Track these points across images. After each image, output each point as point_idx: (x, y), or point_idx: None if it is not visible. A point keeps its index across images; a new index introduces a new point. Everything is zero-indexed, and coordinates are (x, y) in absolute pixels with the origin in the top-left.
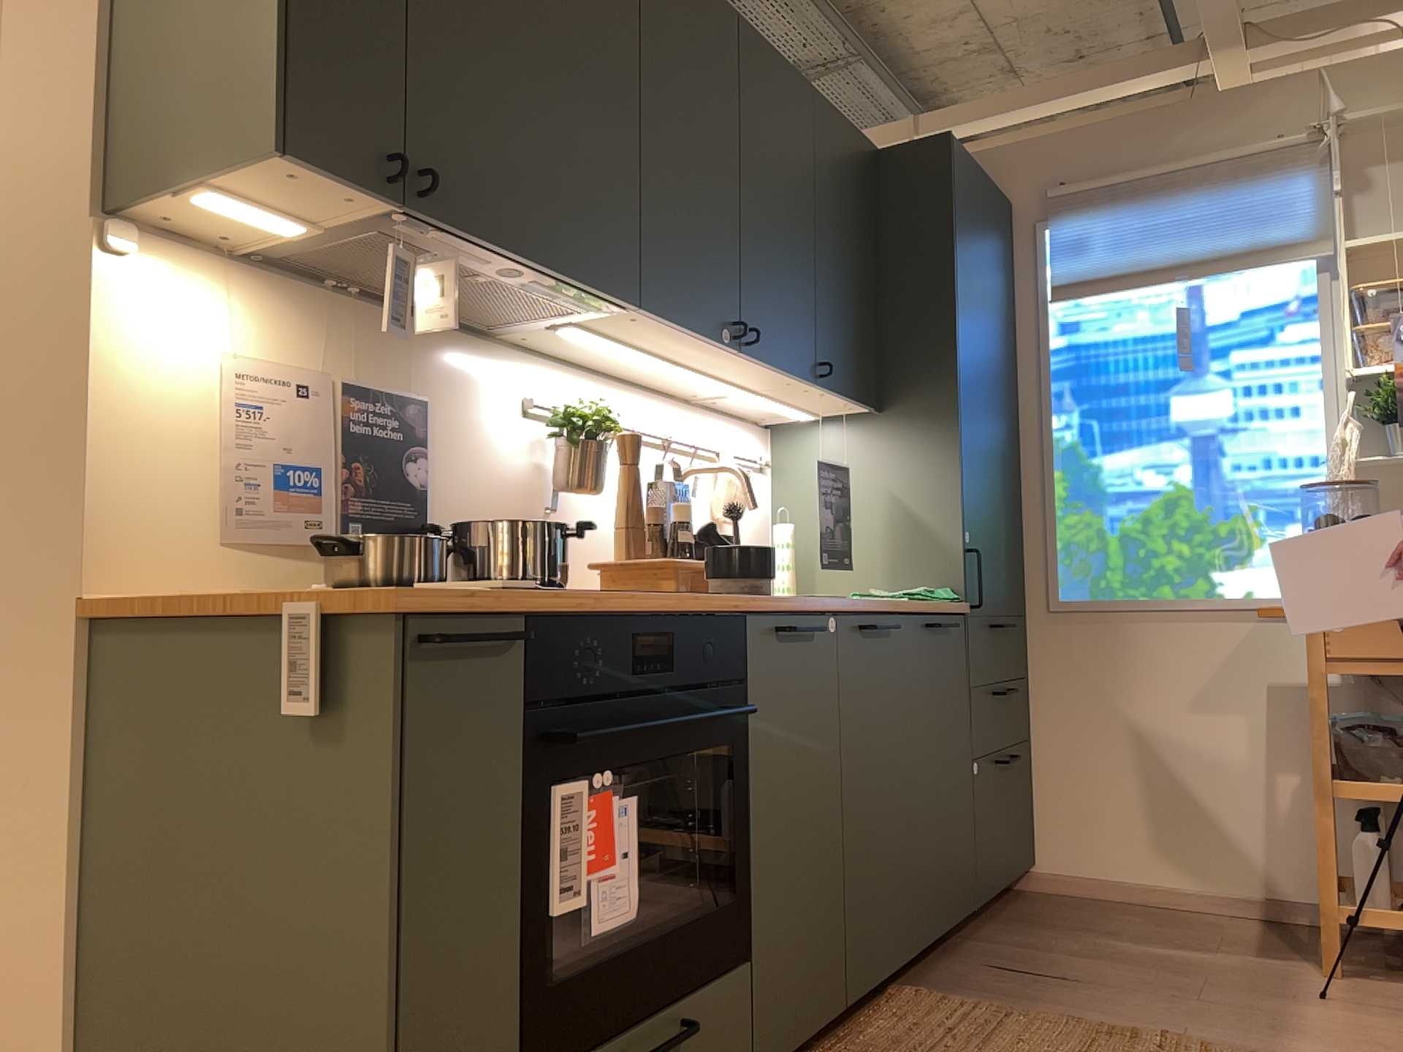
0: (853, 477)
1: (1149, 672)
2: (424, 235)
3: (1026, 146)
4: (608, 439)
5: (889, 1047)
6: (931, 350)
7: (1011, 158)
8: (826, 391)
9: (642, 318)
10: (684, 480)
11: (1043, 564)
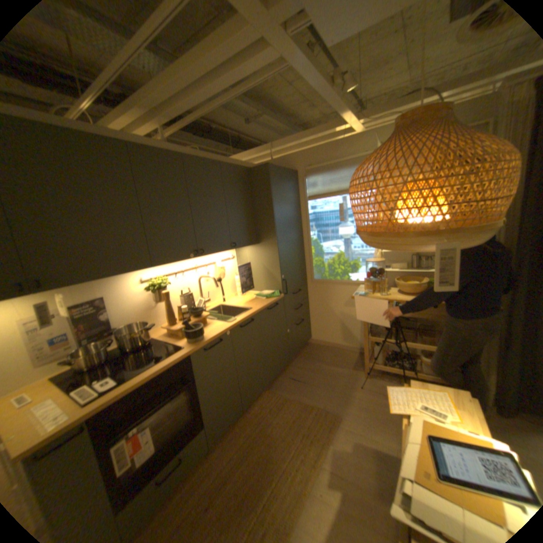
0: (254, 260)
1: (334, 297)
2: (53, 289)
3: (300, 152)
4: (168, 283)
5: (253, 418)
6: (269, 228)
7: (296, 156)
8: (237, 248)
9: (158, 265)
10: (200, 279)
11: (309, 270)
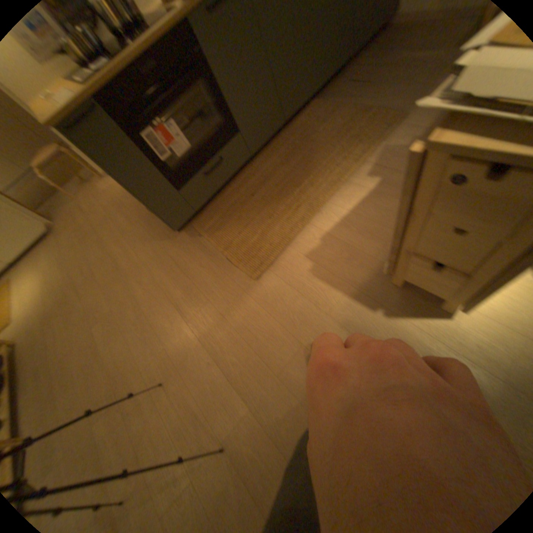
0: None
1: None
2: None
3: None
4: None
5: (297, 127)
6: None
7: None
8: None
9: None
10: None
11: None
